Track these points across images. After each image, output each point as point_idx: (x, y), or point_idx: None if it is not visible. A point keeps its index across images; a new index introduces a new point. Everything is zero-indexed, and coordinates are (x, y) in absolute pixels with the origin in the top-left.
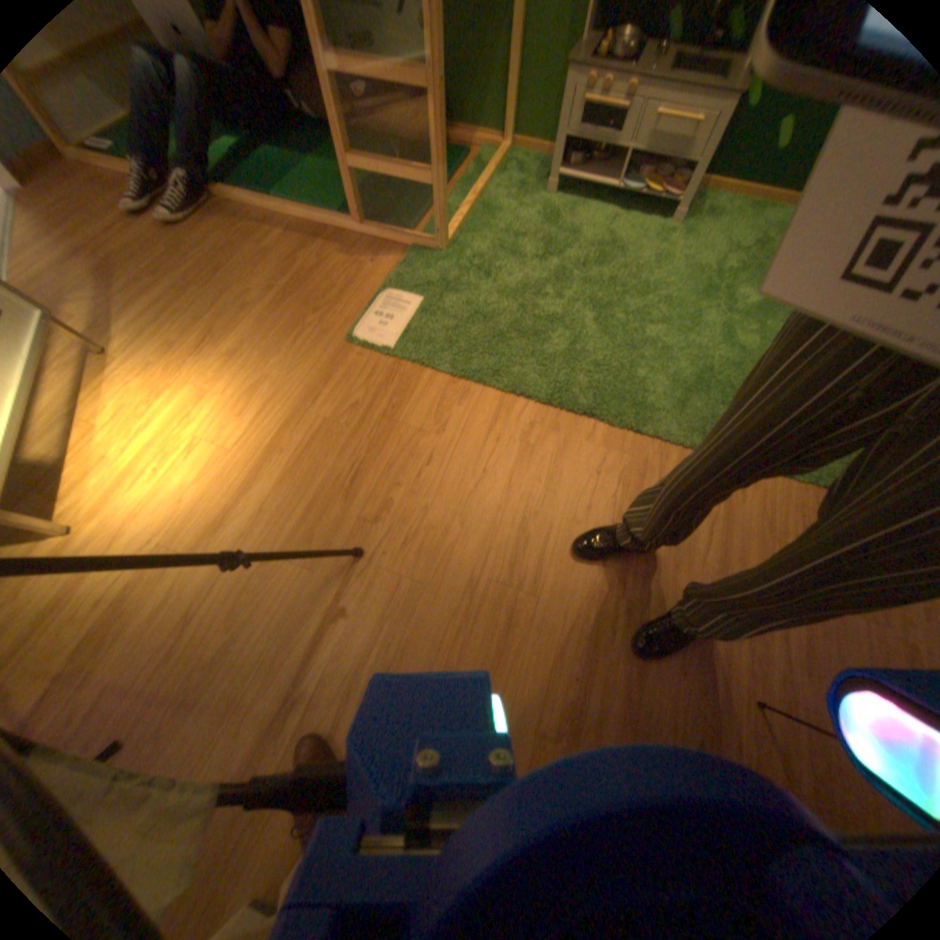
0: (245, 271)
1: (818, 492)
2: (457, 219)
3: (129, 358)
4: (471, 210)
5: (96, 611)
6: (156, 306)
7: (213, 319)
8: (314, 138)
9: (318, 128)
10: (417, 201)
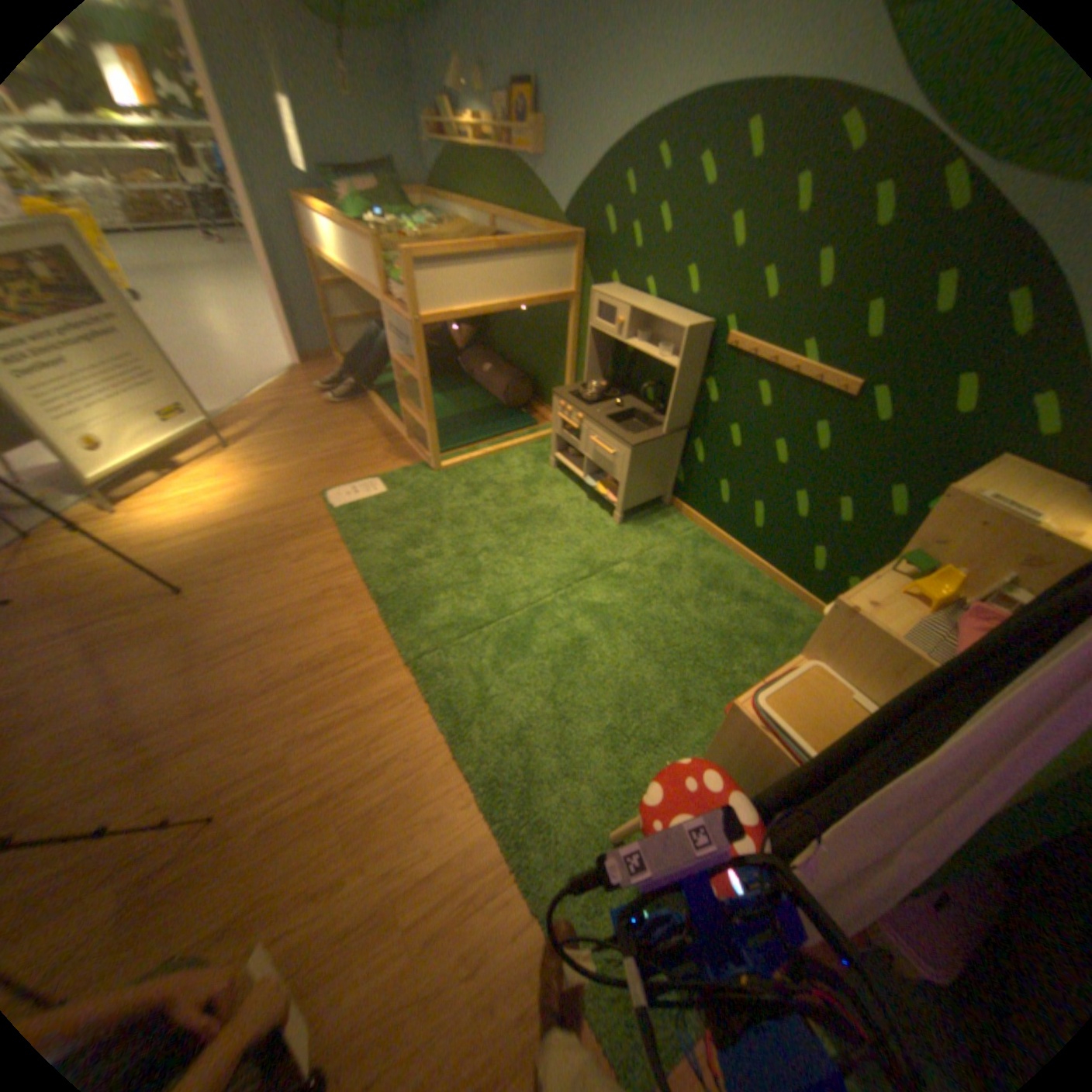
0: (331, 441)
1: (438, 749)
2: (464, 460)
3: (232, 457)
4: (486, 459)
5: (77, 550)
6: (273, 440)
7: (285, 456)
8: (458, 389)
9: (468, 384)
10: (462, 442)
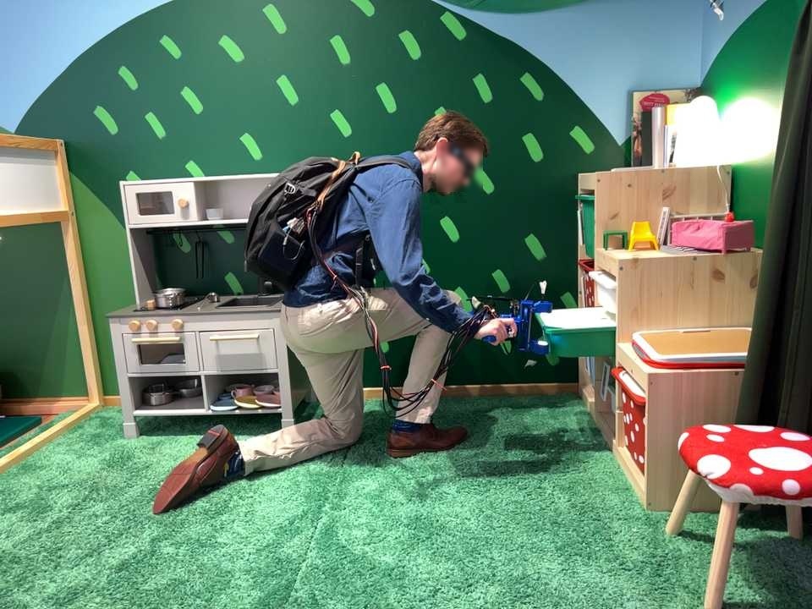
0: None
1: None
2: None
3: None
4: (2, 475)
5: None
6: None
7: None
8: None
9: None
10: None
